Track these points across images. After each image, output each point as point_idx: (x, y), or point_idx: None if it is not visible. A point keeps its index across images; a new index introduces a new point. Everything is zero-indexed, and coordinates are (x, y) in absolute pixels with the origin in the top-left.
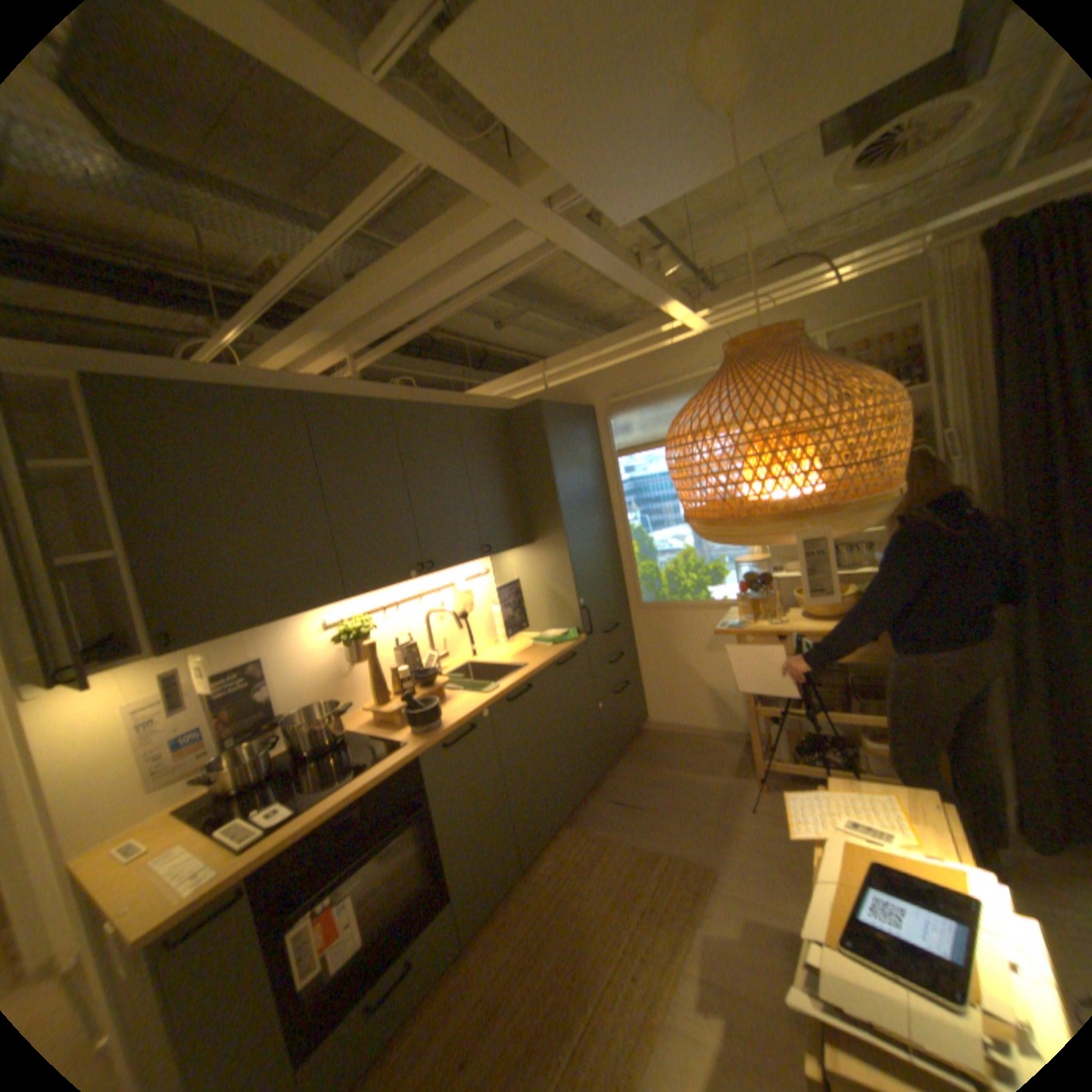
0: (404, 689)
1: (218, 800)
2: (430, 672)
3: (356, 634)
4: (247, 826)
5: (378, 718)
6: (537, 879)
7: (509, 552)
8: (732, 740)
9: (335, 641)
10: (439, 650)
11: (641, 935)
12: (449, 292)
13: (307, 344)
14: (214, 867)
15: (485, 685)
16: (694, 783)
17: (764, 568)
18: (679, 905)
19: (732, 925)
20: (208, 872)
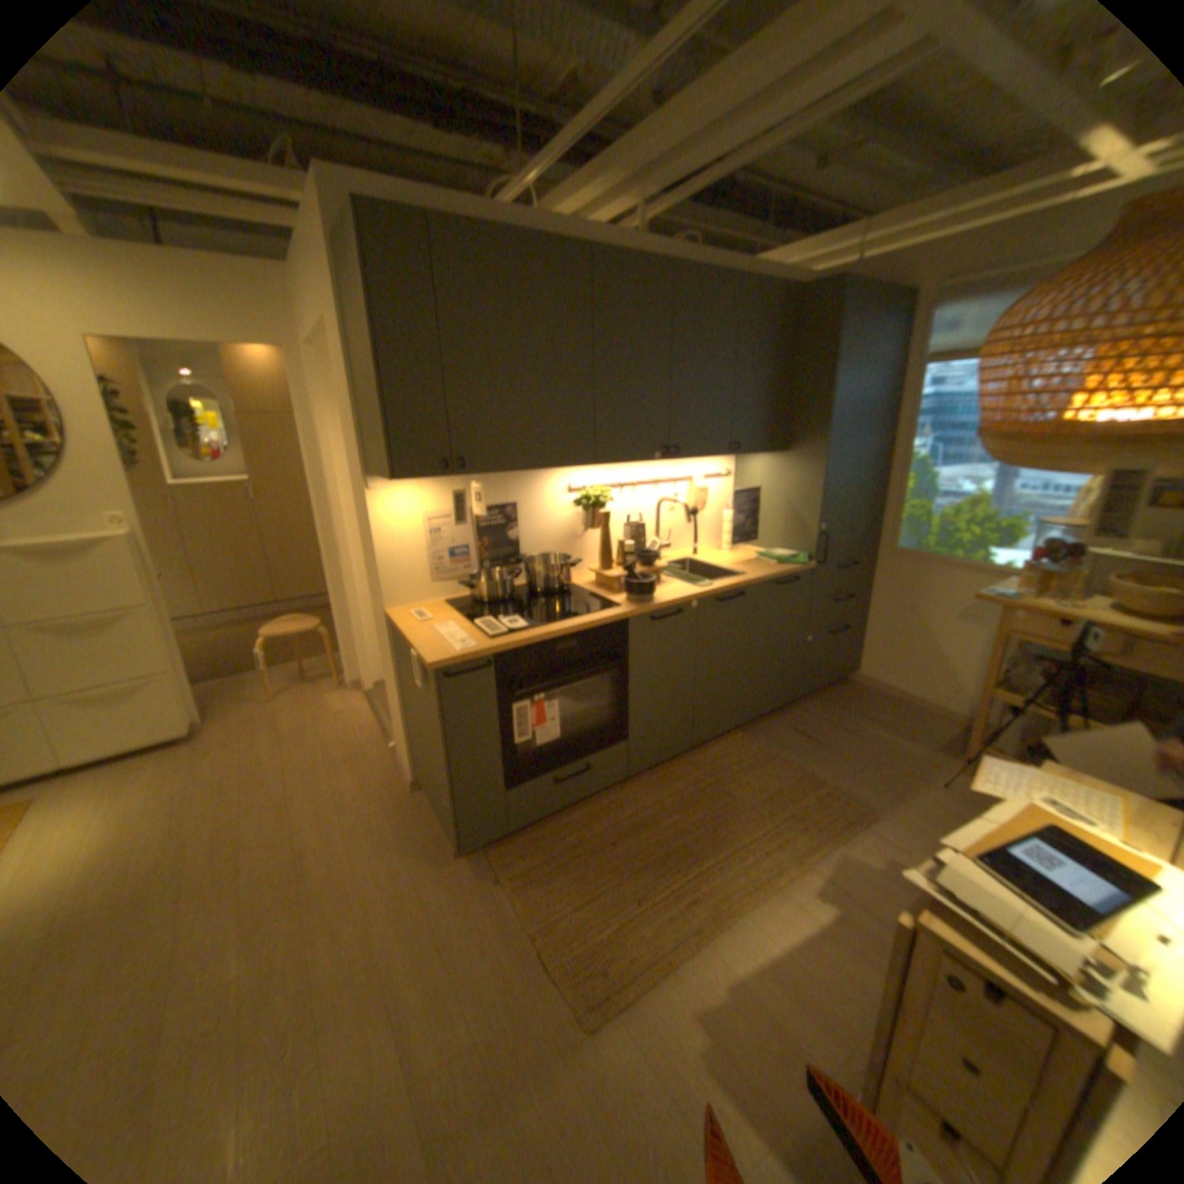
0: (624, 563)
1: (474, 603)
2: (650, 554)
3: (592, 503)
4: (495, 624)
5: (598, 580)
6: (702, 759)
7: (756, 456)
8: (951, 720)
9: (574, 504)
10: (661, 540)
11: (784, 830)
12: (773, 118)
13: (601, 185)
14: (474, 641)
15: (698, 581)
16: (887, 742)
17: (1082, 539)
18: (830, 825)
19: (878, 858)
20: (470, 642)
